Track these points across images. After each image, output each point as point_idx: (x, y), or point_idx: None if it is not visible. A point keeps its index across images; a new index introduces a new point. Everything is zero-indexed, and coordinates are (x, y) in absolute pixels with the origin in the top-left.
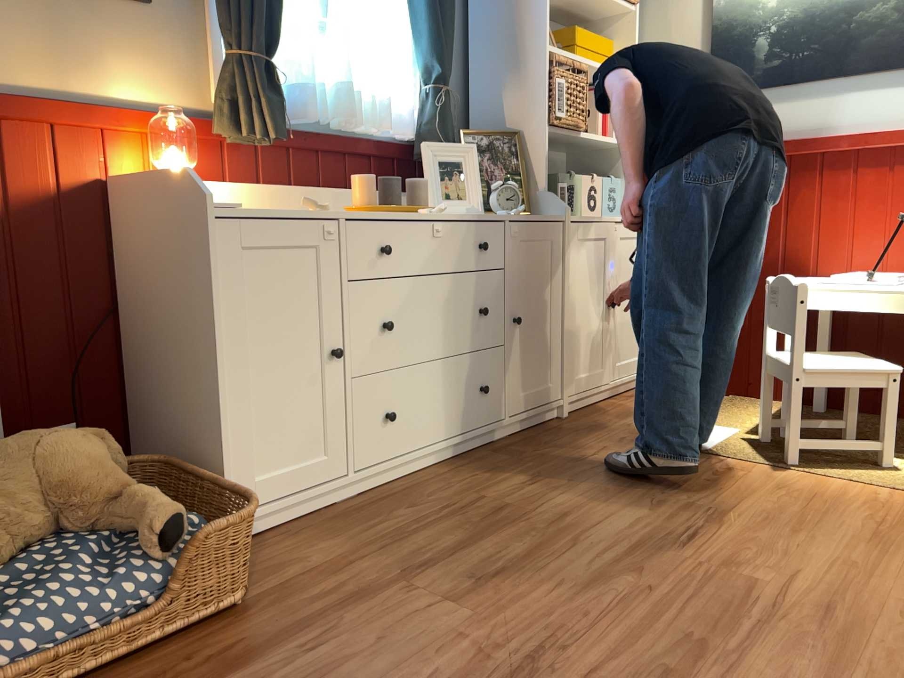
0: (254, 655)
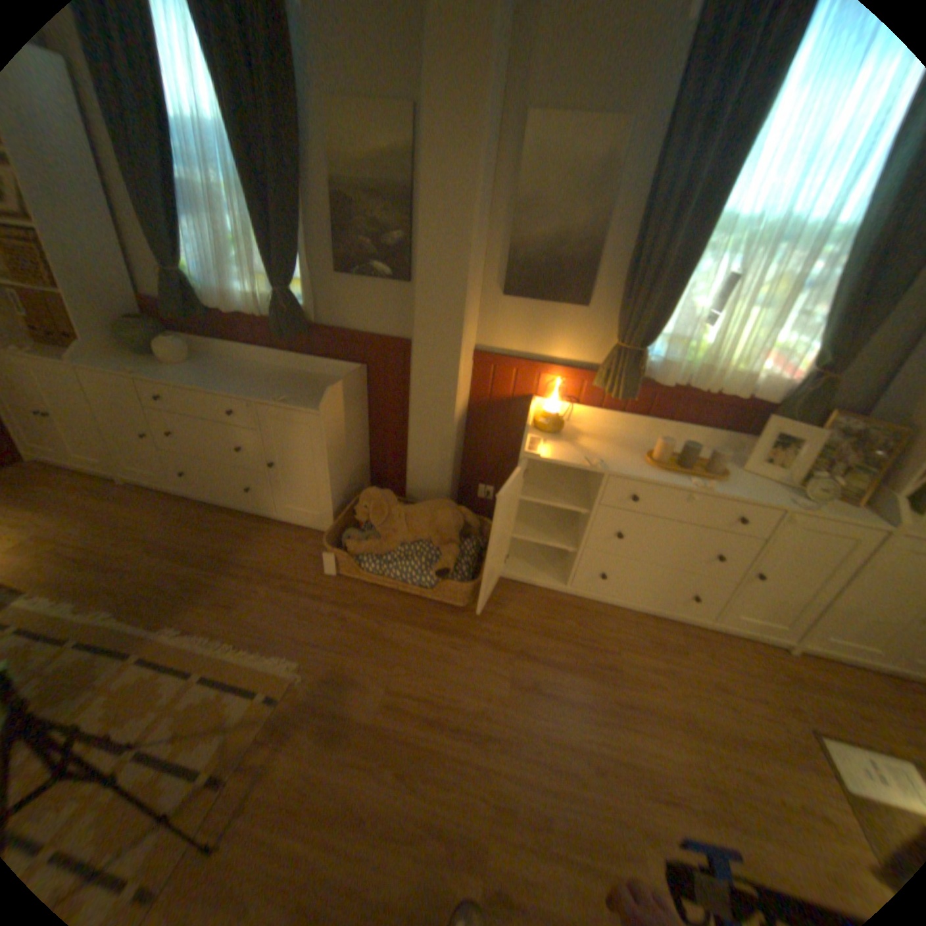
0: (442, 631)
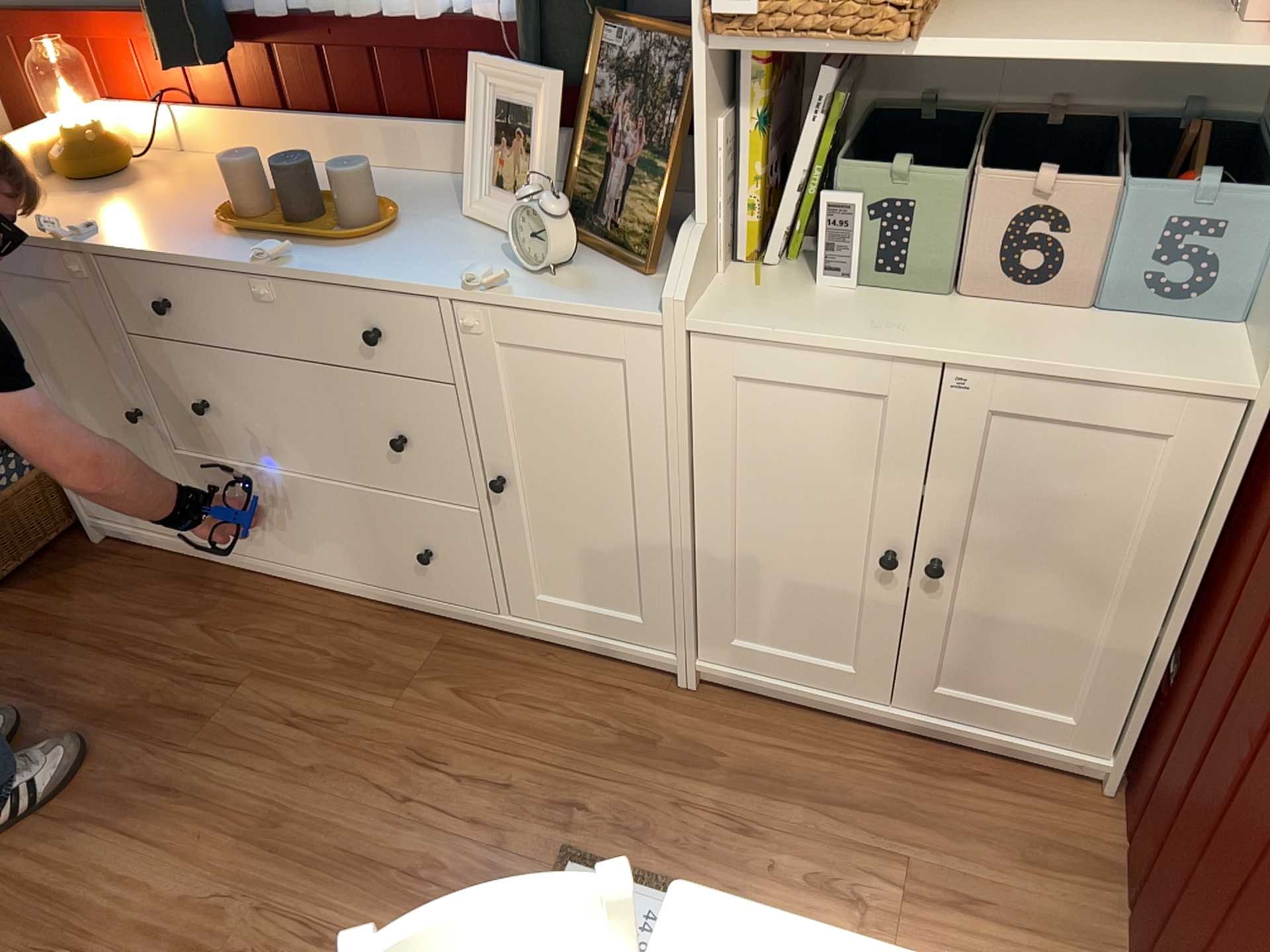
0: None
